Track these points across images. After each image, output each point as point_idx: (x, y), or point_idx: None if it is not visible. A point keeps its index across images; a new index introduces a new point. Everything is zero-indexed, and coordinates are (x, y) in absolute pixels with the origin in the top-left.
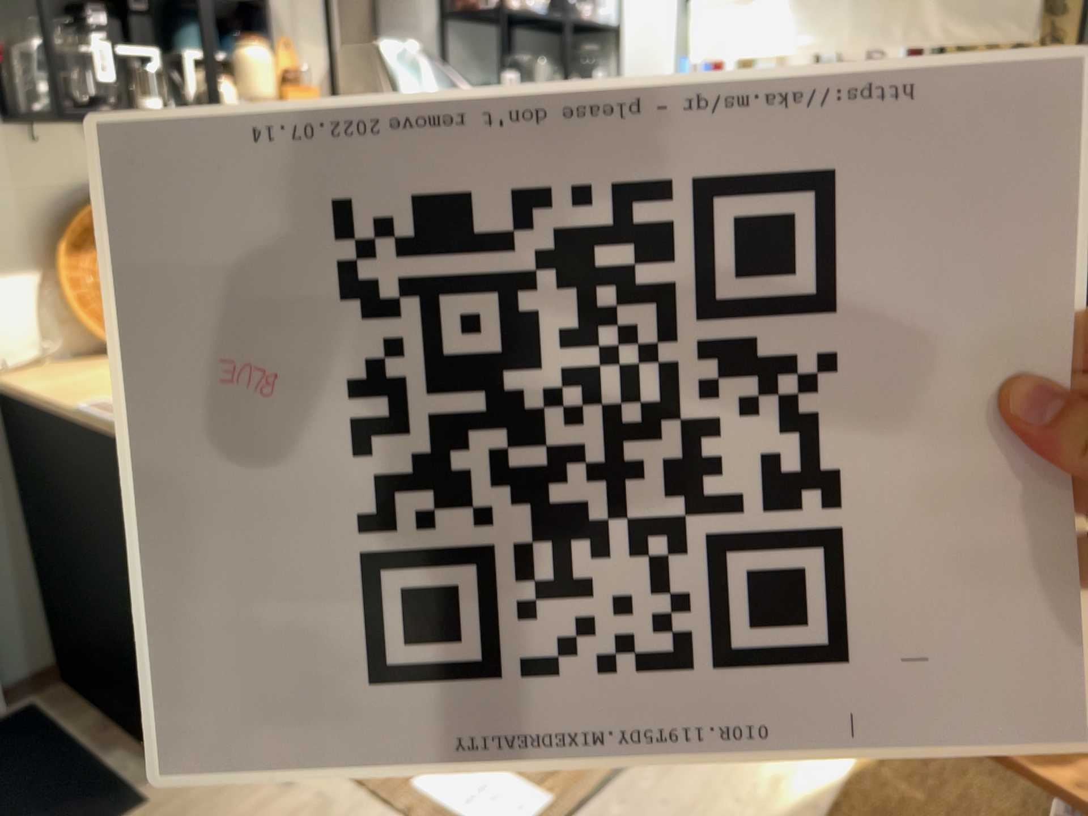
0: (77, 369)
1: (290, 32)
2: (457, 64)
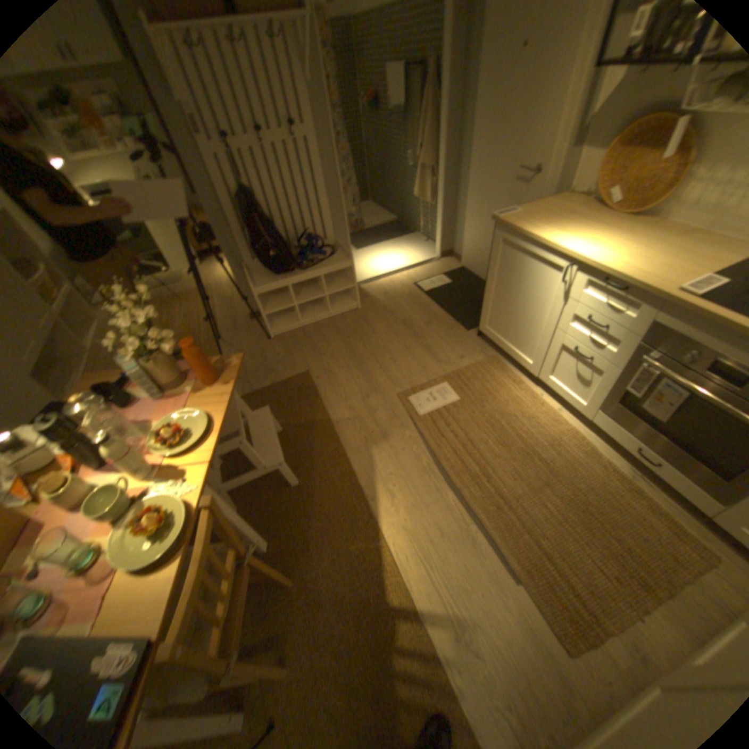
0: (579, 202)
1: None
2: None
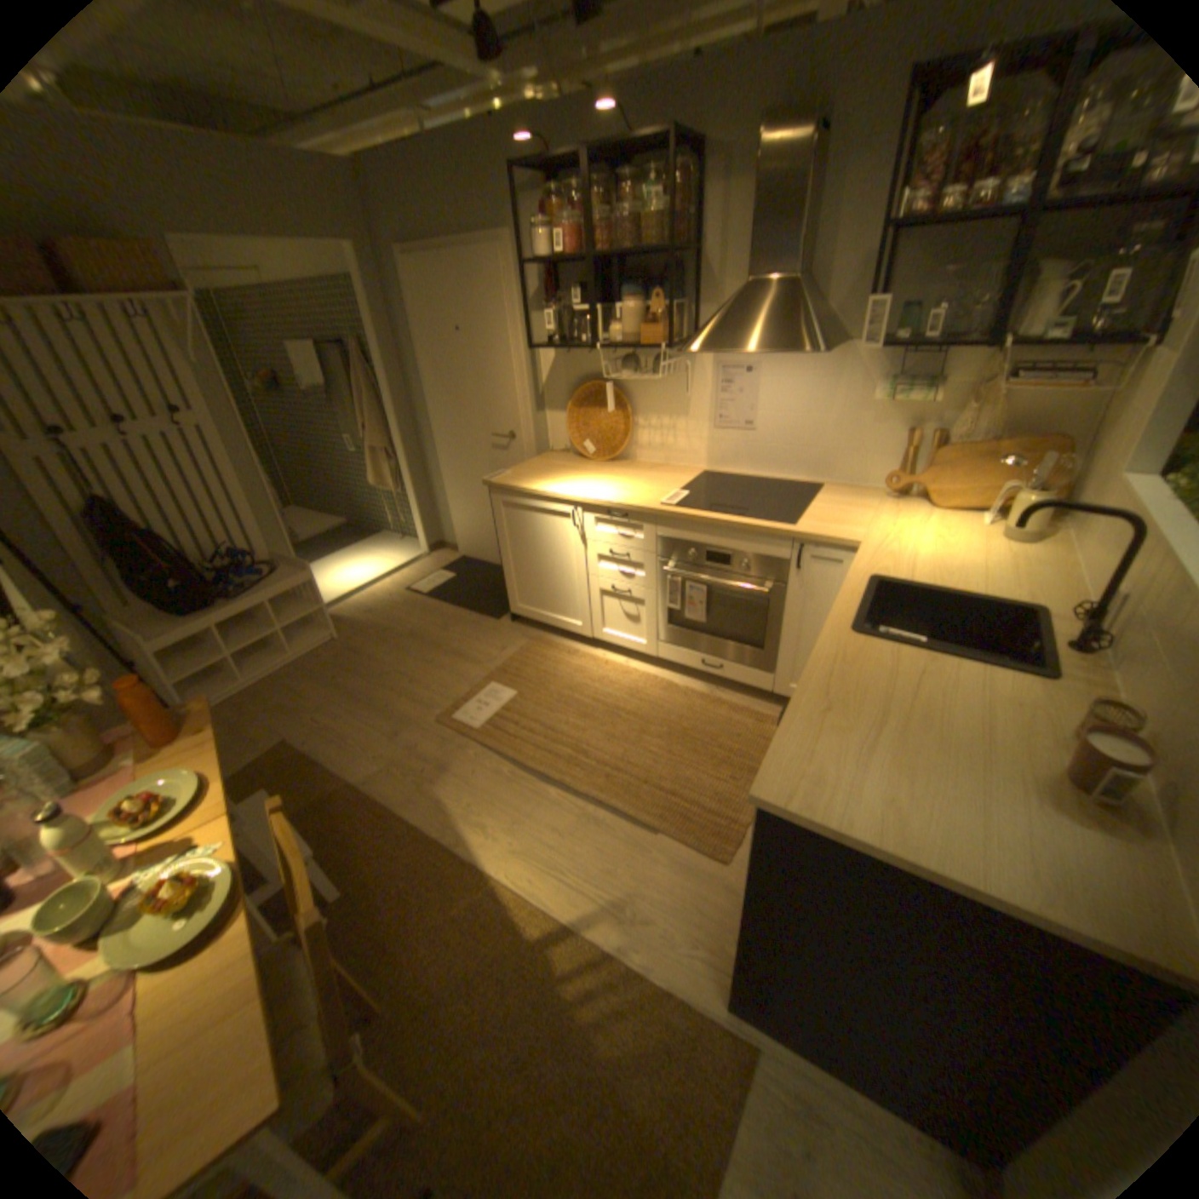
0: (561, 459)
1: (718, 275)
2: (911, 277)
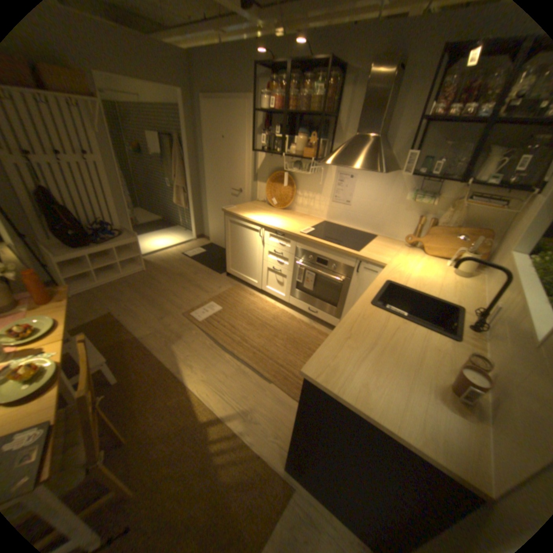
0: (261, 205)
1: (344, 130)
2: (432, 144)
